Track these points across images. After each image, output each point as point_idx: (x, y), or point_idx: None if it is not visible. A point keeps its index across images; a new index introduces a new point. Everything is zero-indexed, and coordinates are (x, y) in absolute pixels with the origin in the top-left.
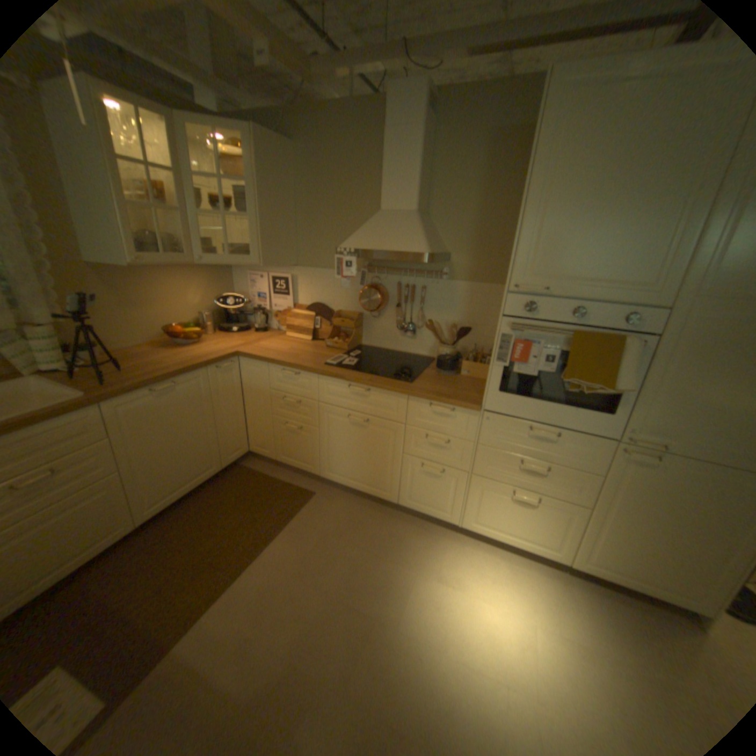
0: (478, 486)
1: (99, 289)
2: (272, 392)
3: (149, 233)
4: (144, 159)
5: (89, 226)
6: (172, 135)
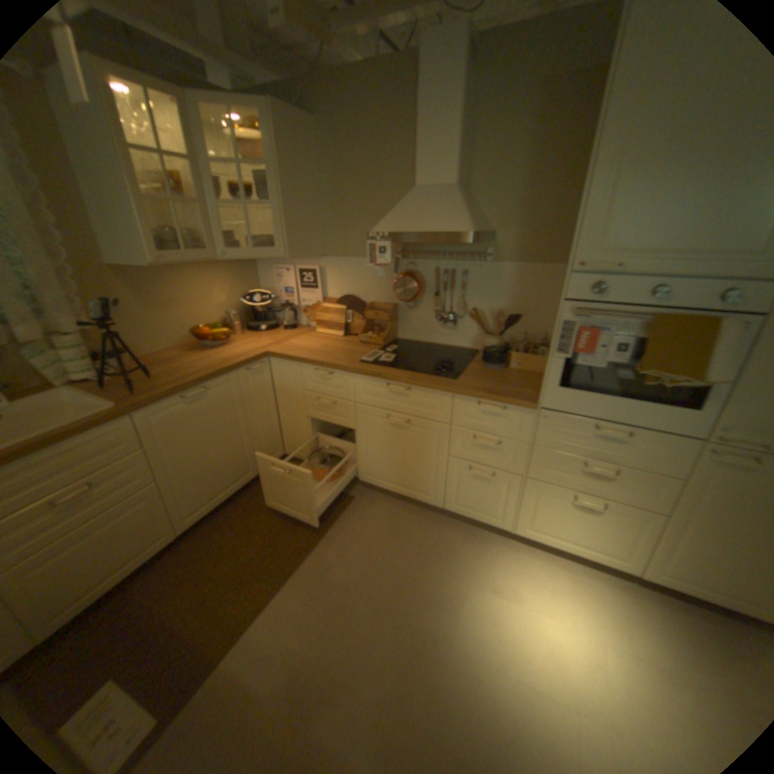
0: (533, 491)
1: (122, 292)
2: (305, 393)
3: (168, 229)
4: (157, 148)
5: (106, 226)
6: (185, 120)
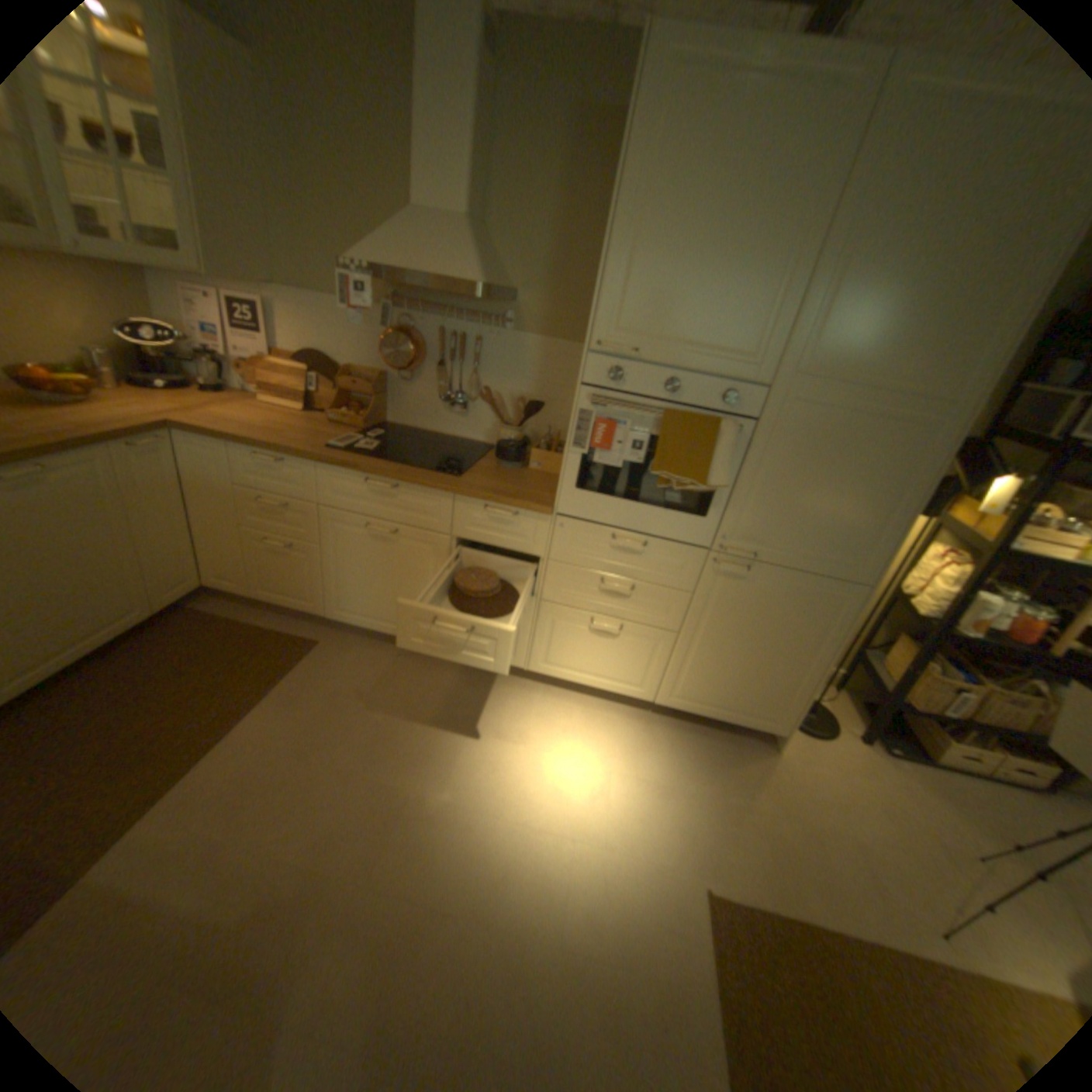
0: (547, 616)
1: None
2: (237, 491)
3: None
4: None
5: None
6: None
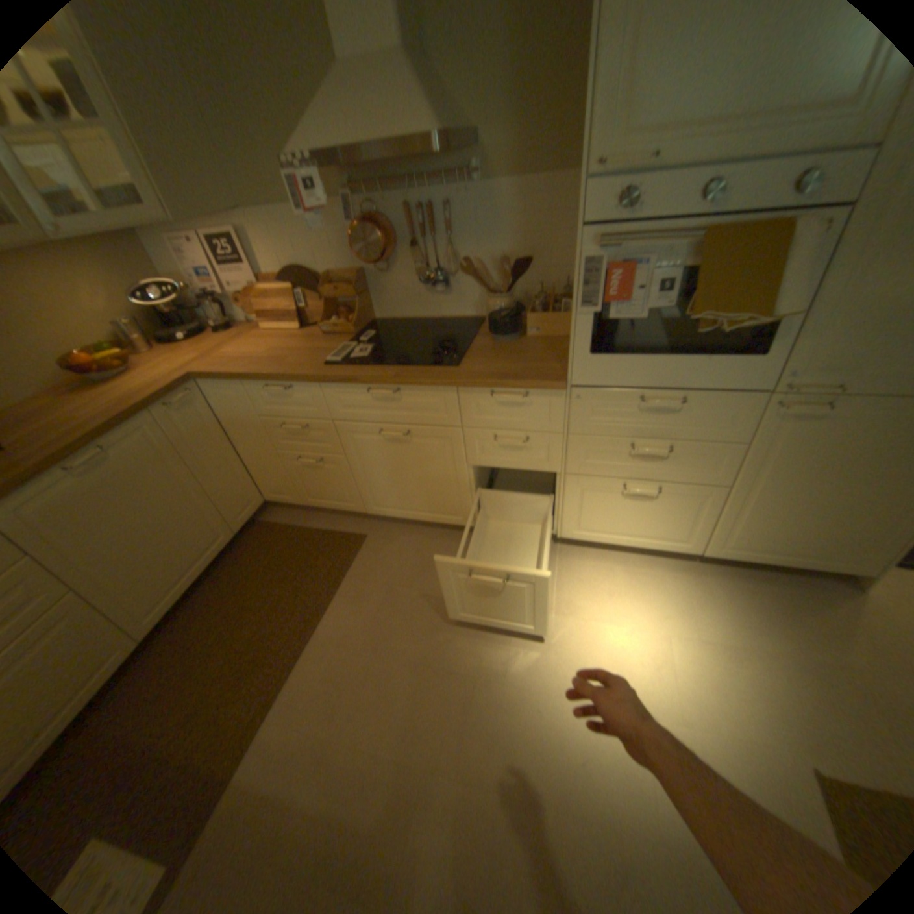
0: (575, 488)
1: None
2: (265, 421)
3: None
4: None
5: None
6: None
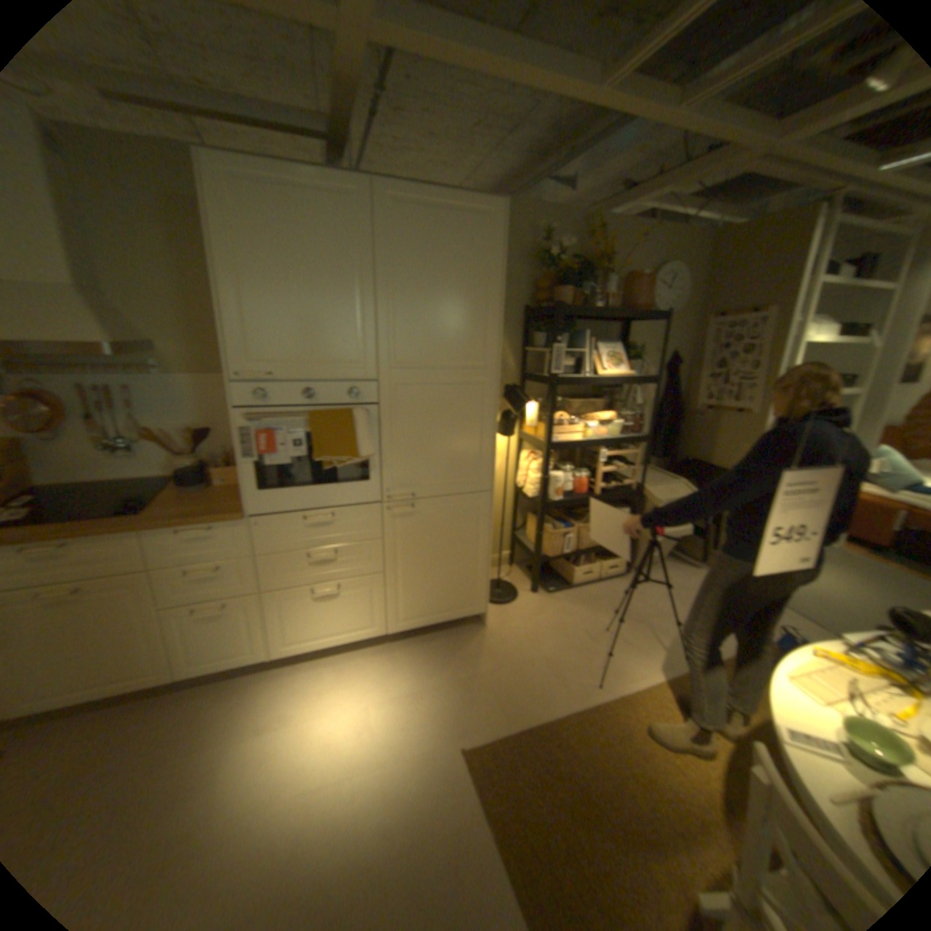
0: (269, 605)
1: None
2: None
3: None
4: None
5: None
6: None
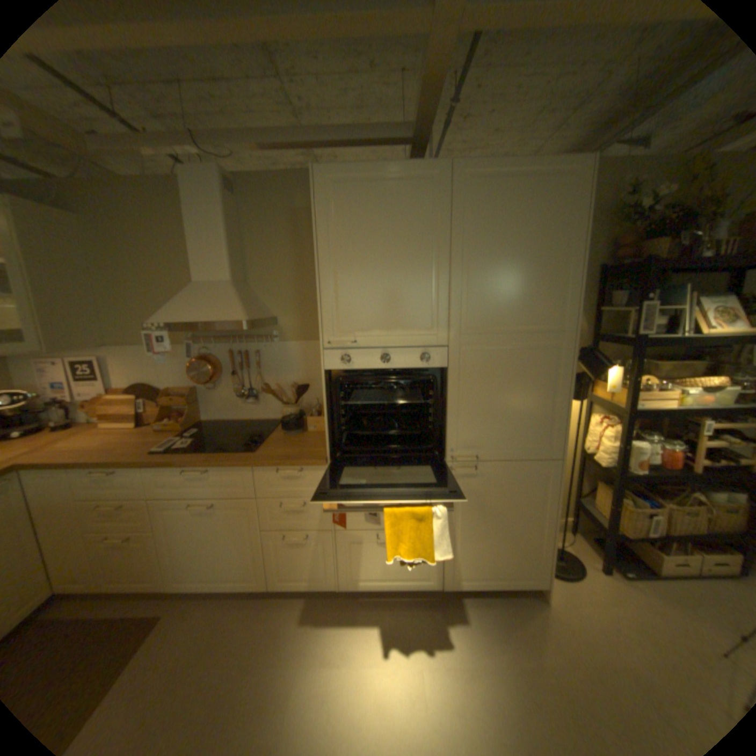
0: (343, 542)
1: None
2: (78, 505)
3: None
4: None
5: None
6: None
